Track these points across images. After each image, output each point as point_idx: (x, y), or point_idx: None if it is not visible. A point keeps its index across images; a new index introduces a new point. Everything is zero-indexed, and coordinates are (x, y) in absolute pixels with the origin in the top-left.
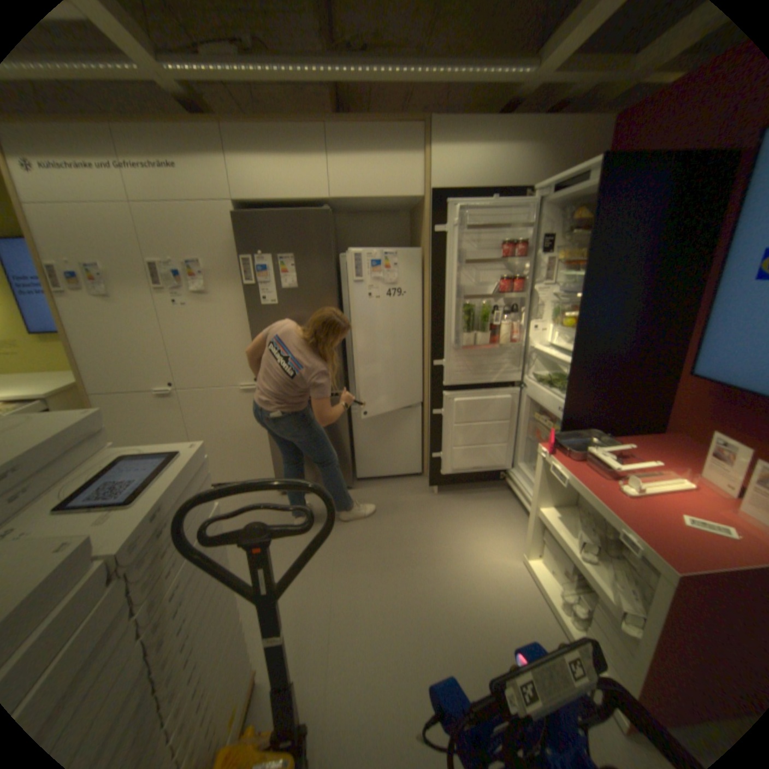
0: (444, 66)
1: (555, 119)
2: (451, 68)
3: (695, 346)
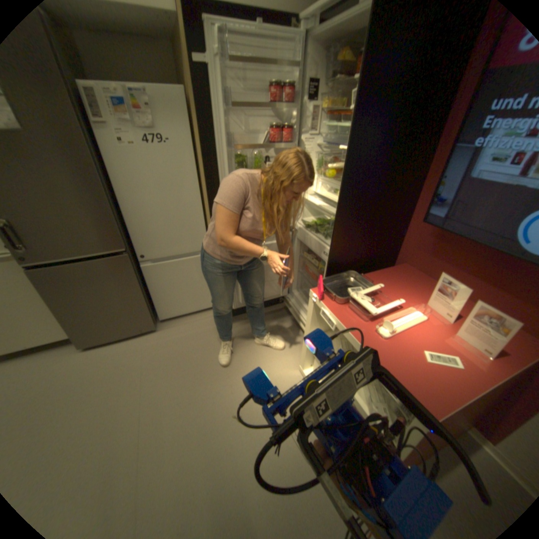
0: None
1: None
2: None
3: (424, 195)
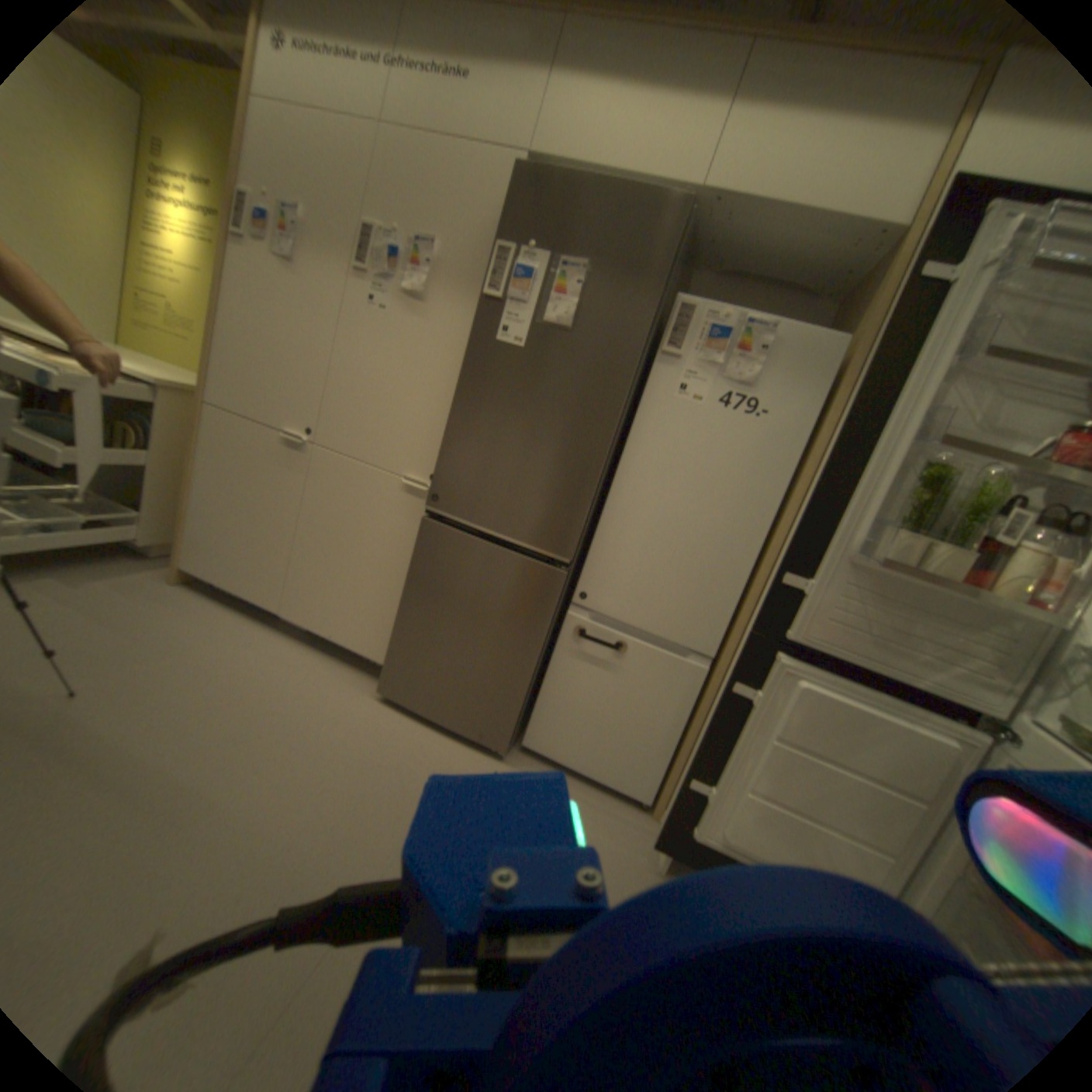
0: None
1: None
2: None
3: None
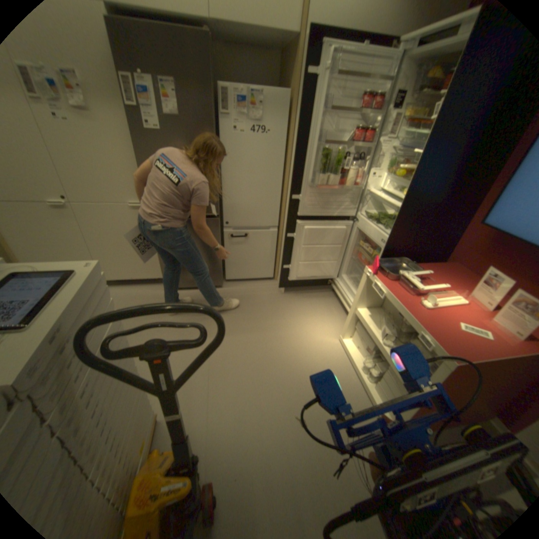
0: None
1: None
2: None
3: (488, 201)
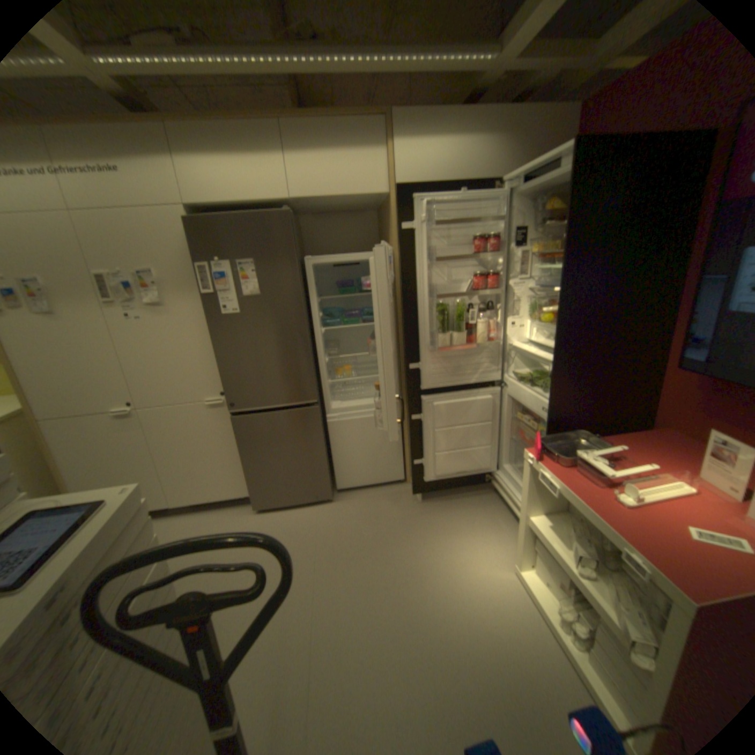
0: (401, 55)
1: (520, 109)
2: (408, 56)
3: (679, 337)
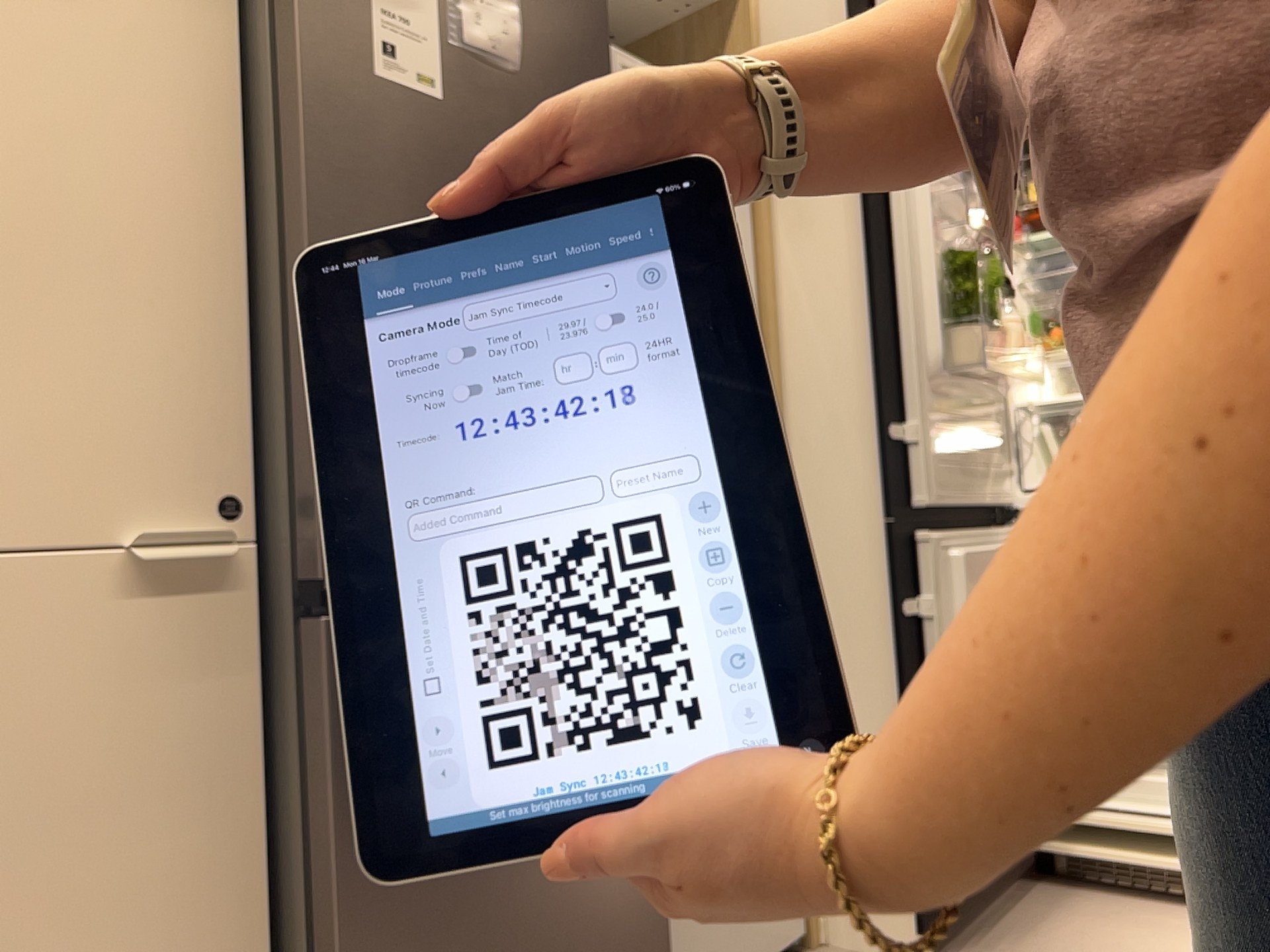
0: None
1: None
2: None
3: None
